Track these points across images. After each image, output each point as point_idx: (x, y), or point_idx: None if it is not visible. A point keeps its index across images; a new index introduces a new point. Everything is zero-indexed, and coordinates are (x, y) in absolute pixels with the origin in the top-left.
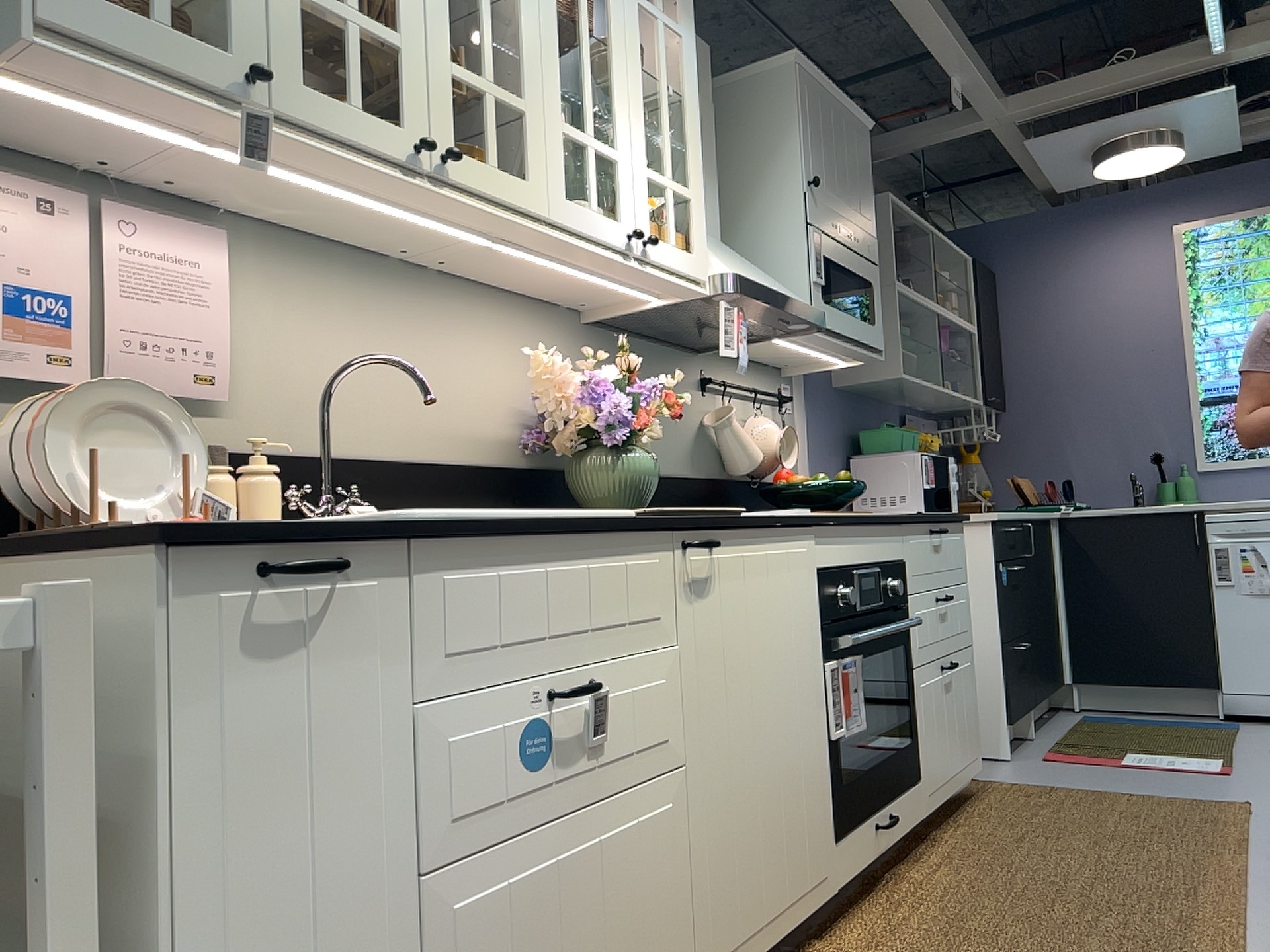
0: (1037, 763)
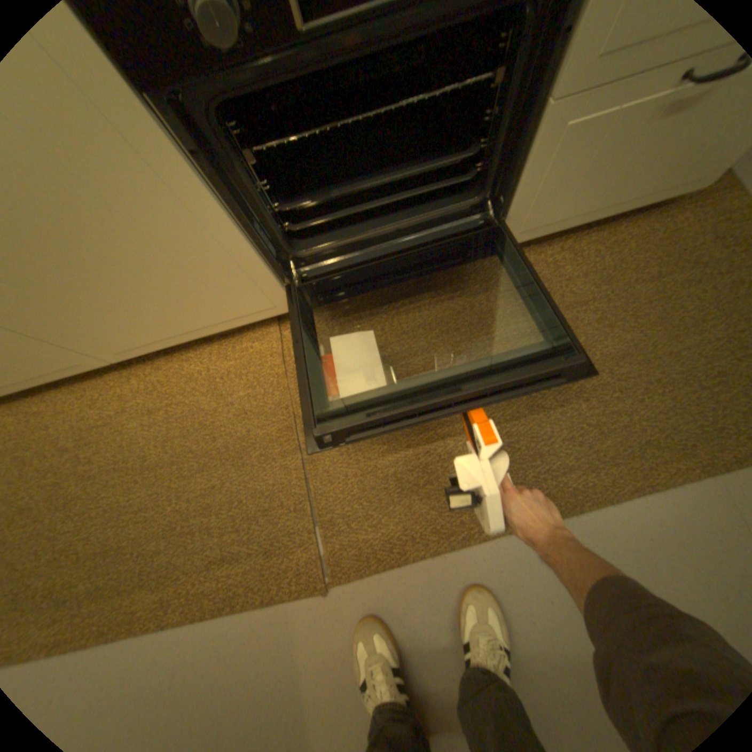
0: None
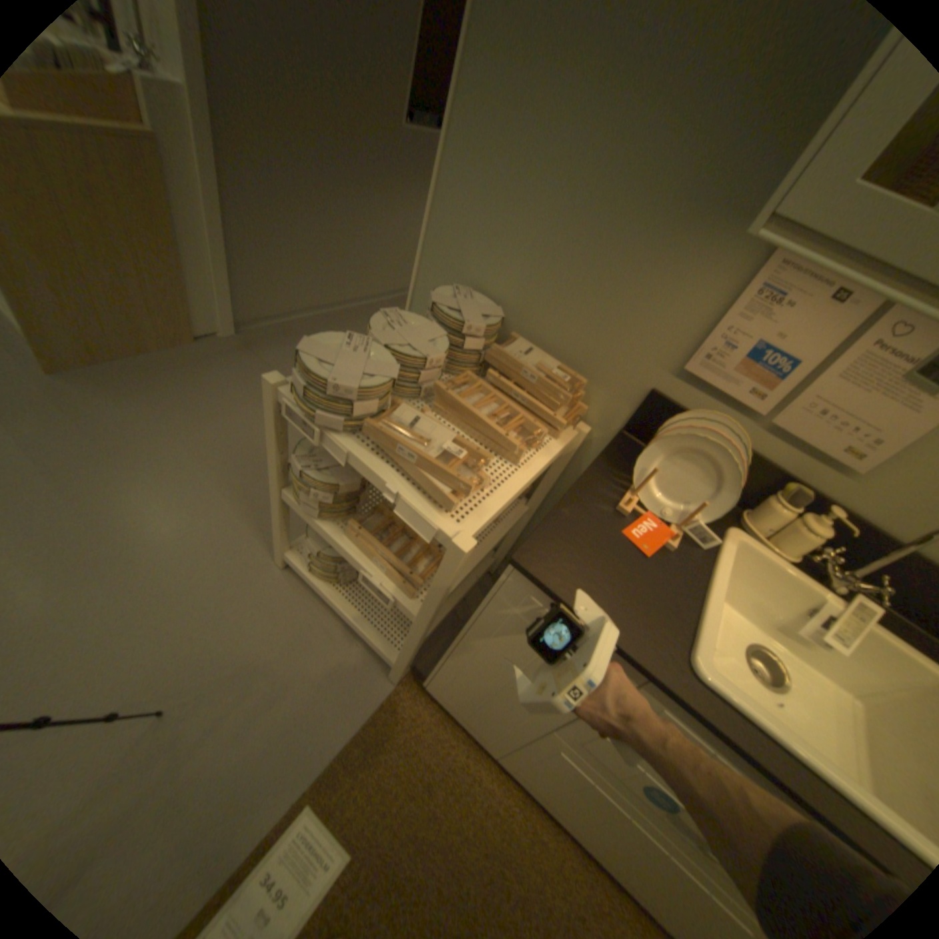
0: None
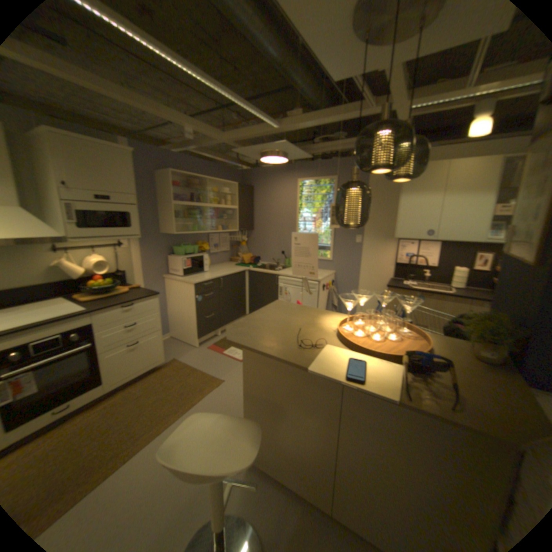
0: (203, 351)
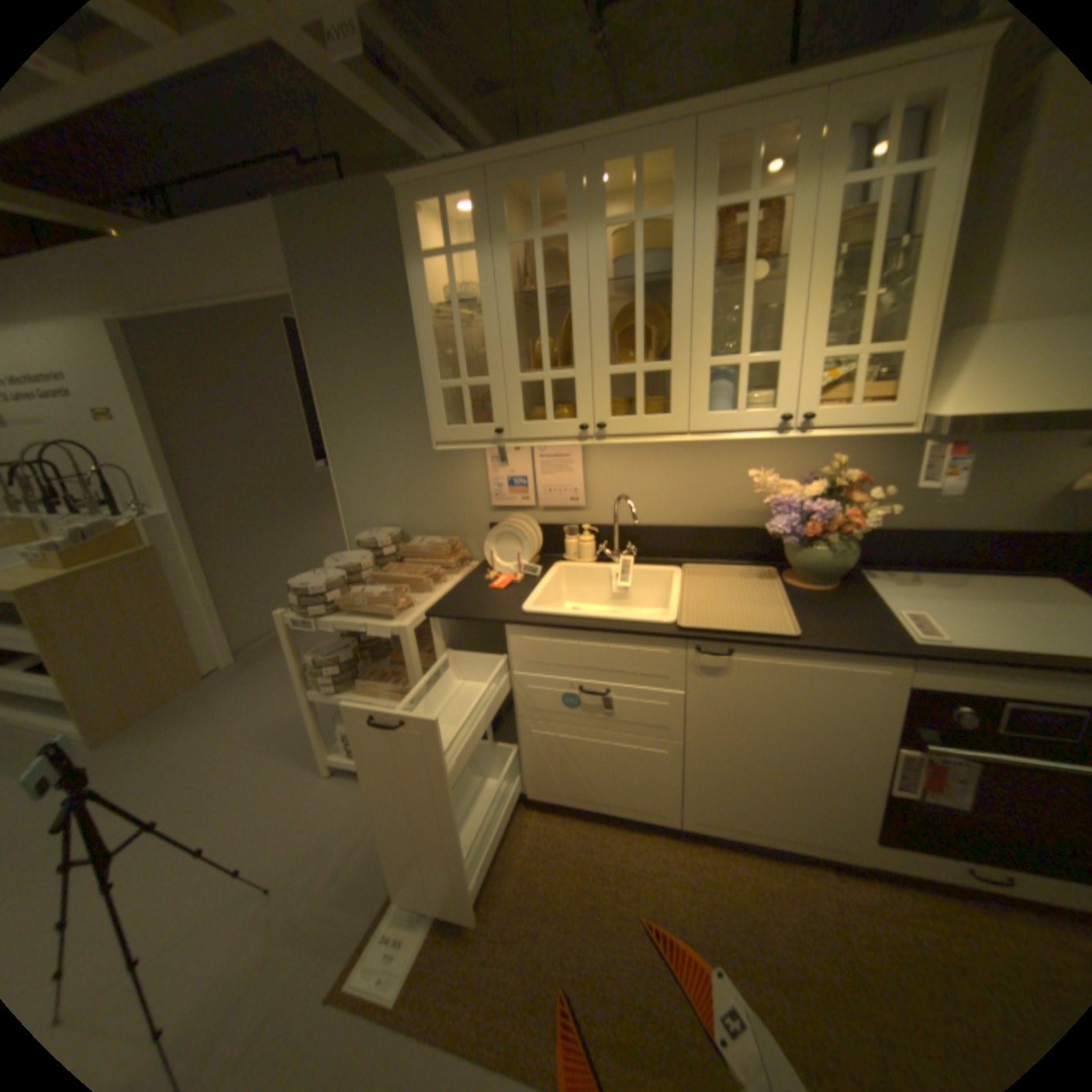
0: None
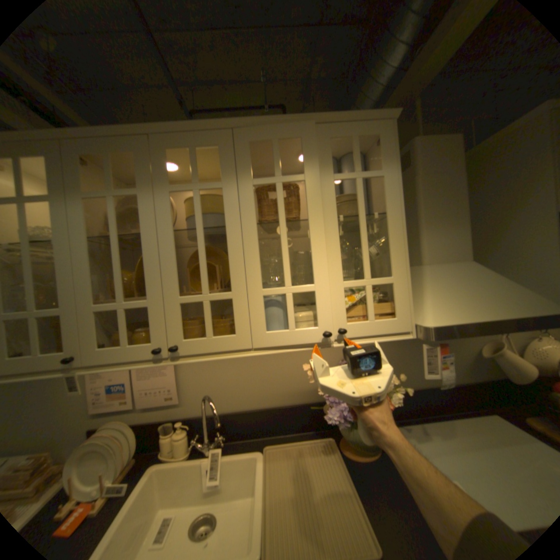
0: None
